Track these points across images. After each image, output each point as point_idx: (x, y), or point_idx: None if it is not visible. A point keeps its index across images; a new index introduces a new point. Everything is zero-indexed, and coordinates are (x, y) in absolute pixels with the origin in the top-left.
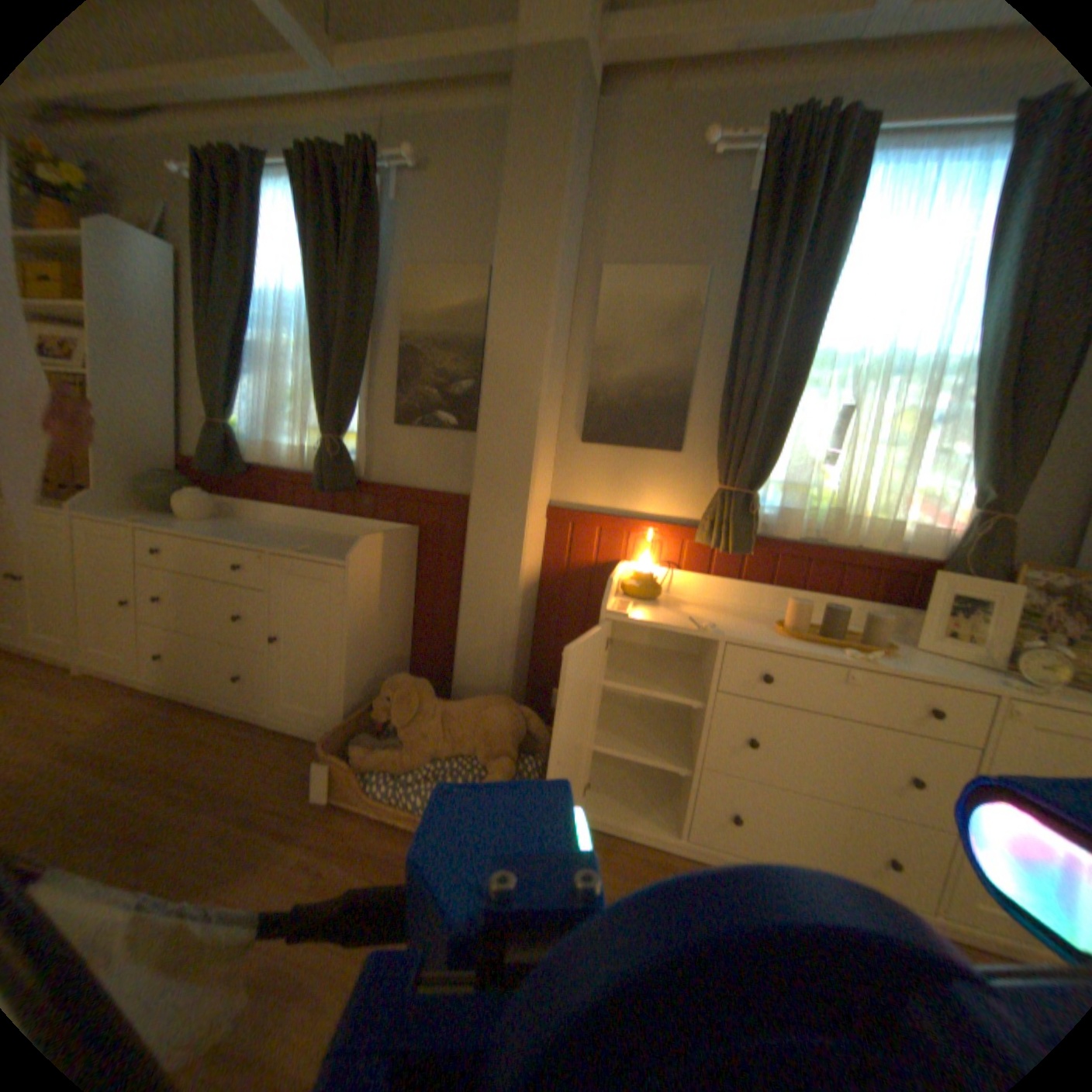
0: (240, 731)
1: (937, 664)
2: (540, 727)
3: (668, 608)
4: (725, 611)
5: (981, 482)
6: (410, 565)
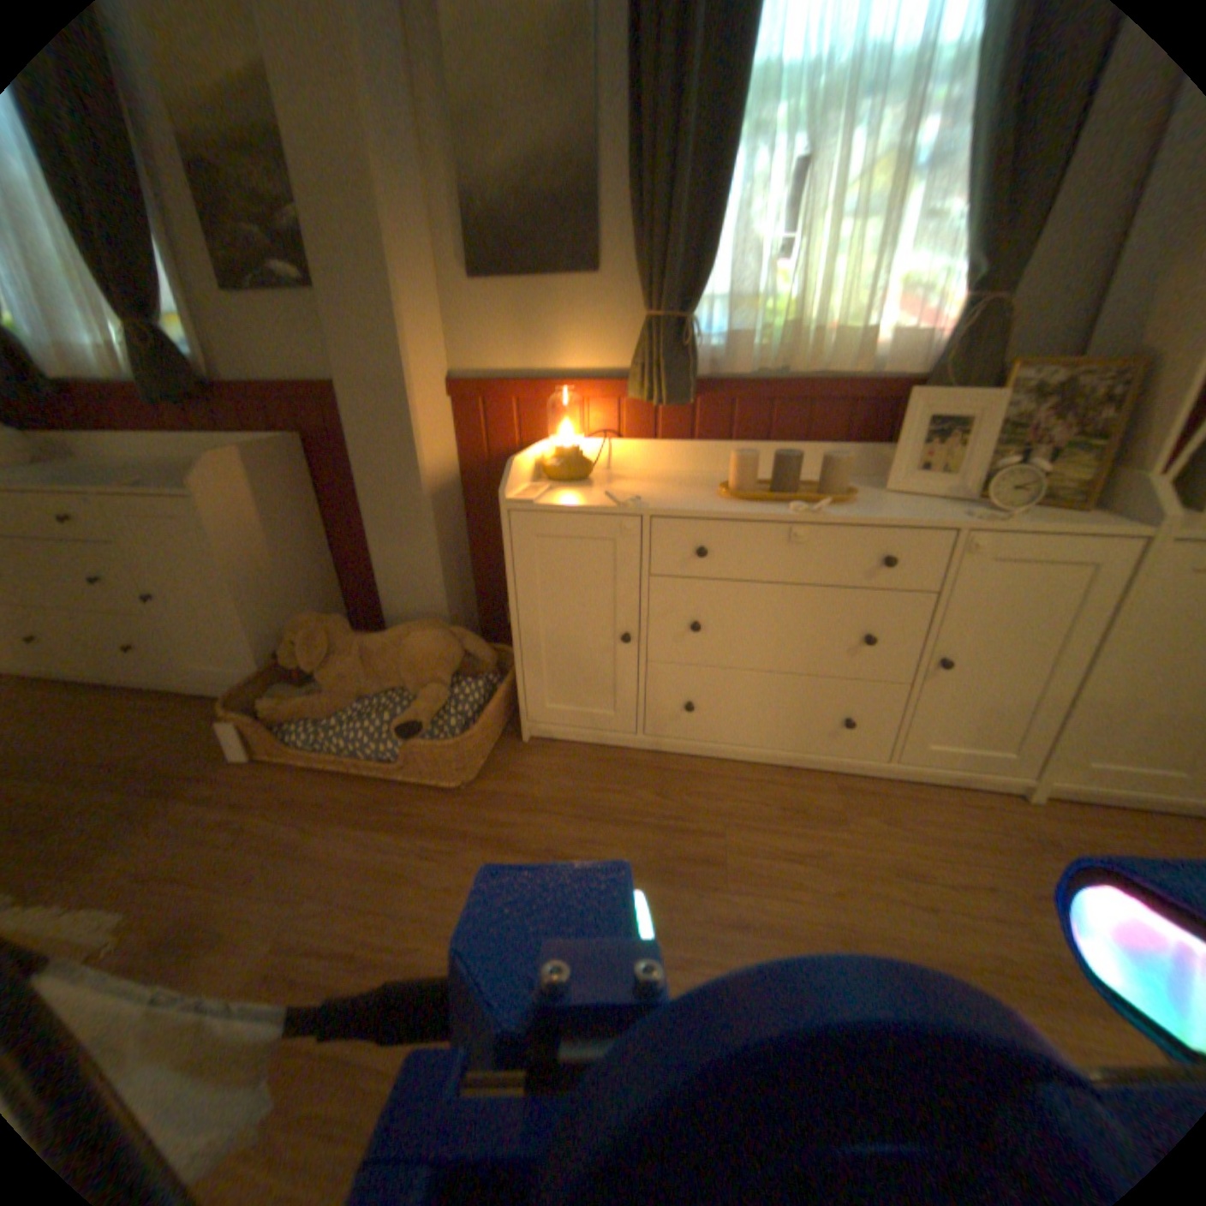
0: (155, 701)
1: (901, 504)
2: (479, 645)
3: (598, 487)
4: (672, 480)
5: (973, 250)
6: (302, 483)
